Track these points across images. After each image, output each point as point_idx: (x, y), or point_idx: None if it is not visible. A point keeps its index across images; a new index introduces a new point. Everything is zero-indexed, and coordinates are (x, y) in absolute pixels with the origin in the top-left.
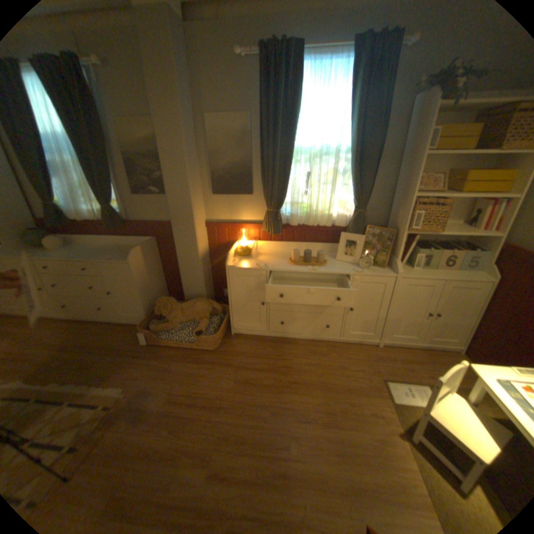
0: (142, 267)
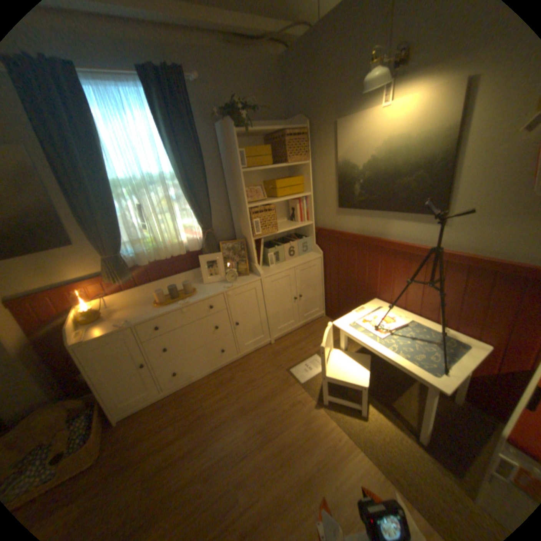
0: None
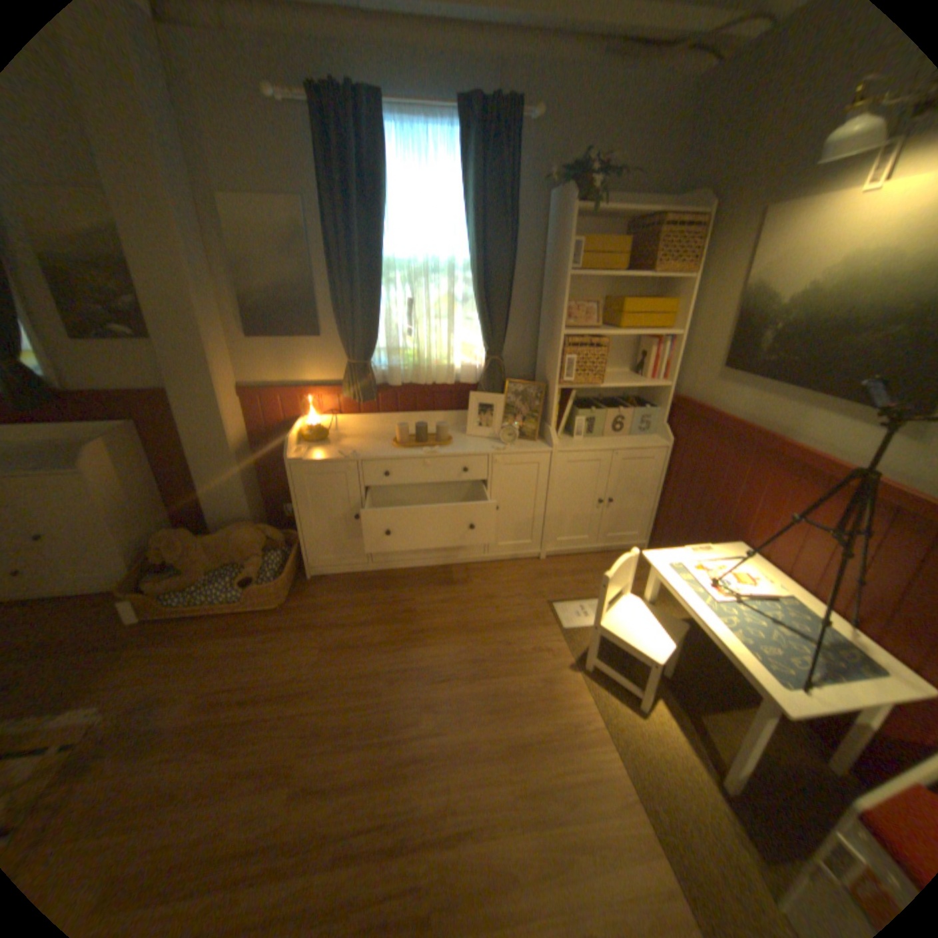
0: (112, 479)
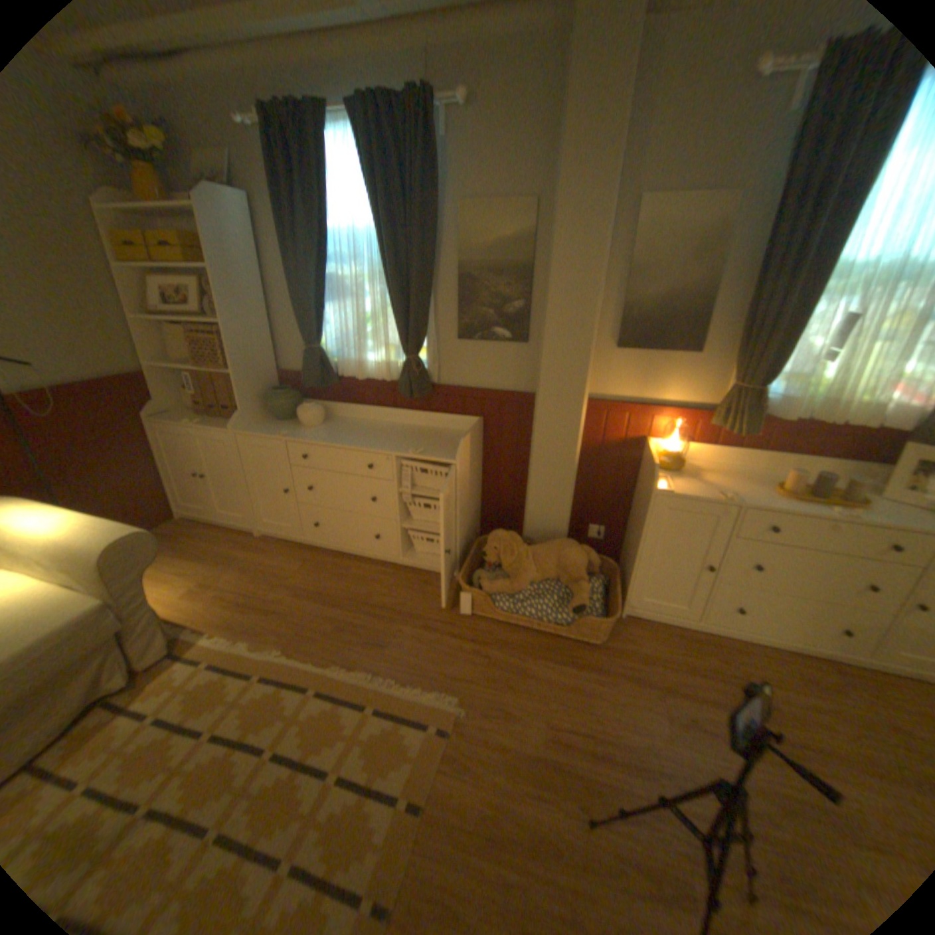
0: (468, 471)
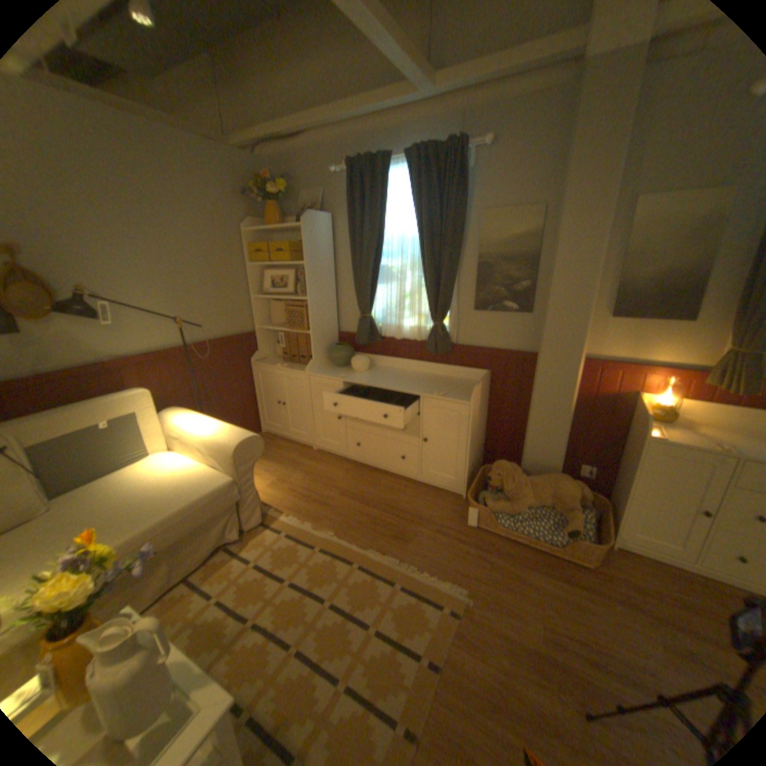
0: (478, 411)
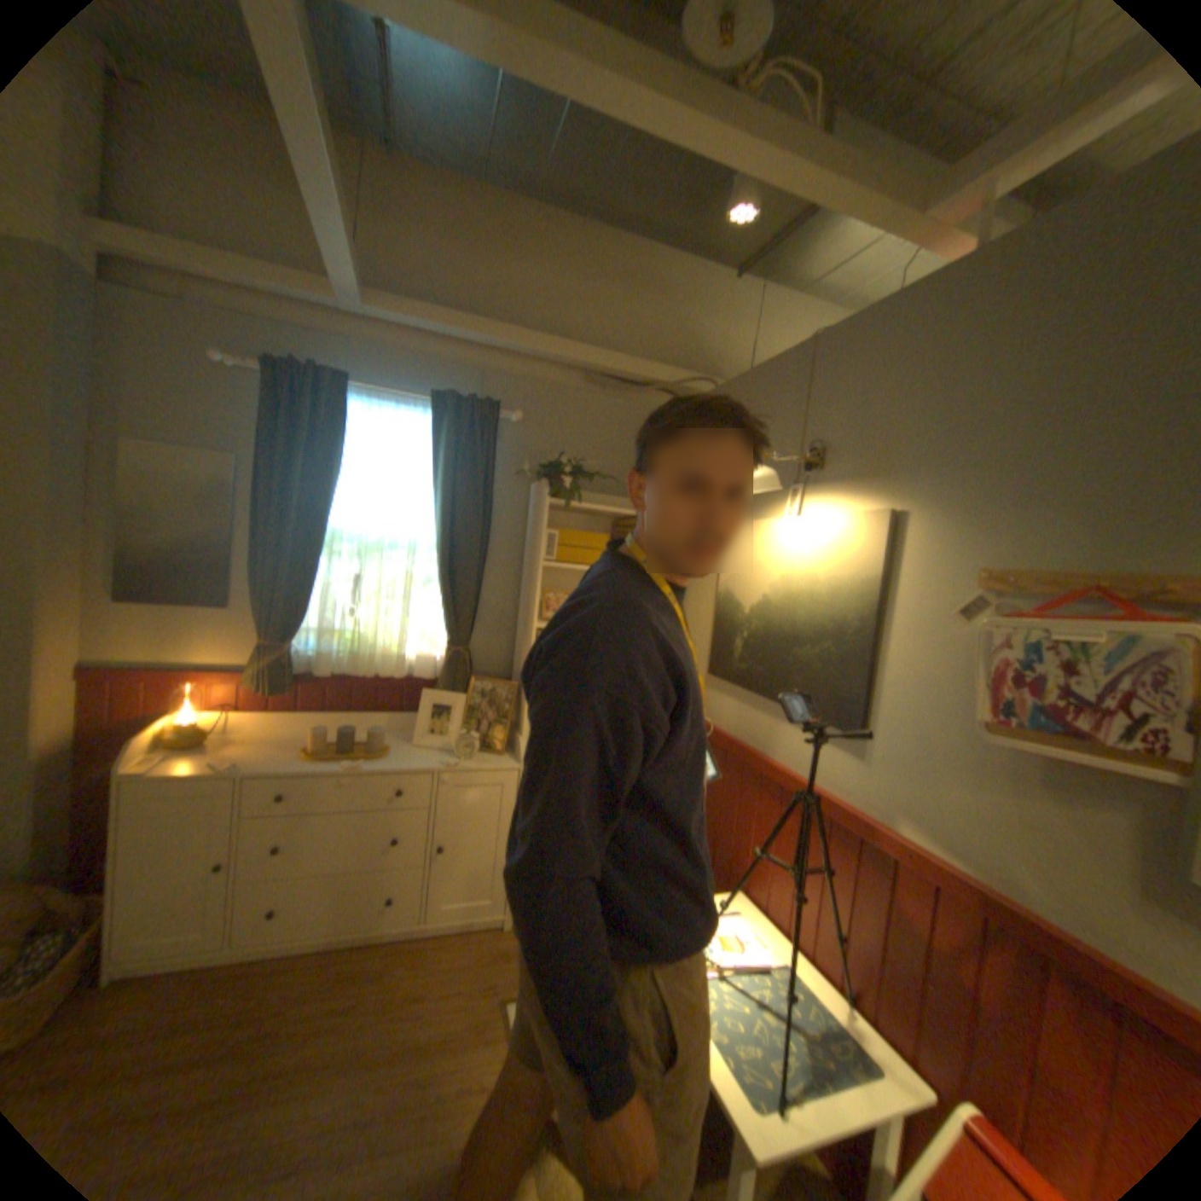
0: None
